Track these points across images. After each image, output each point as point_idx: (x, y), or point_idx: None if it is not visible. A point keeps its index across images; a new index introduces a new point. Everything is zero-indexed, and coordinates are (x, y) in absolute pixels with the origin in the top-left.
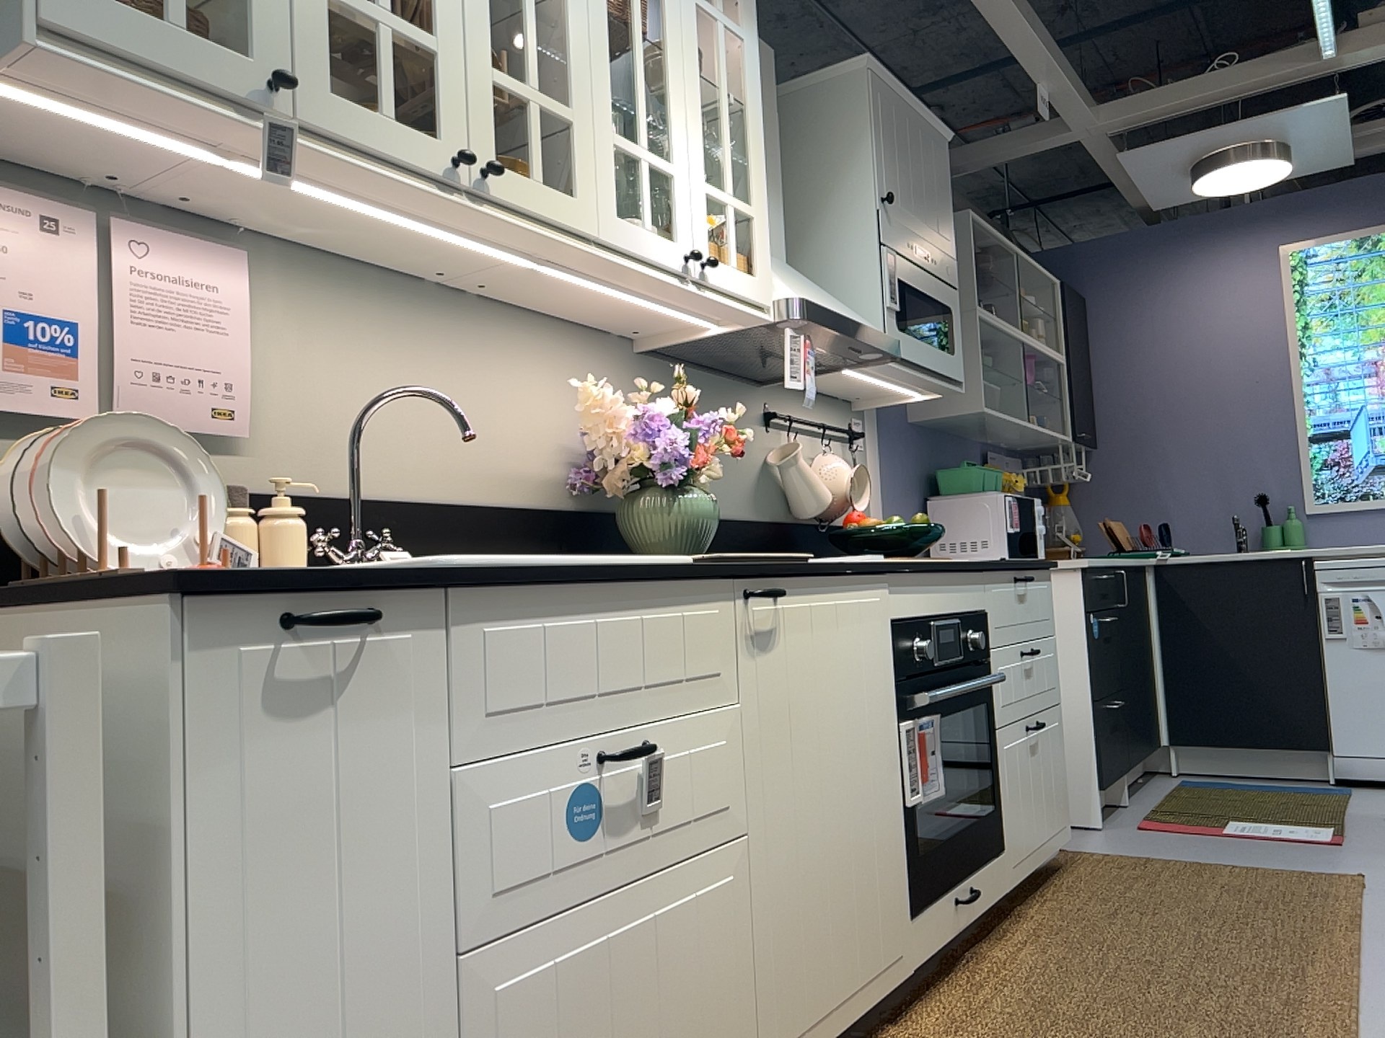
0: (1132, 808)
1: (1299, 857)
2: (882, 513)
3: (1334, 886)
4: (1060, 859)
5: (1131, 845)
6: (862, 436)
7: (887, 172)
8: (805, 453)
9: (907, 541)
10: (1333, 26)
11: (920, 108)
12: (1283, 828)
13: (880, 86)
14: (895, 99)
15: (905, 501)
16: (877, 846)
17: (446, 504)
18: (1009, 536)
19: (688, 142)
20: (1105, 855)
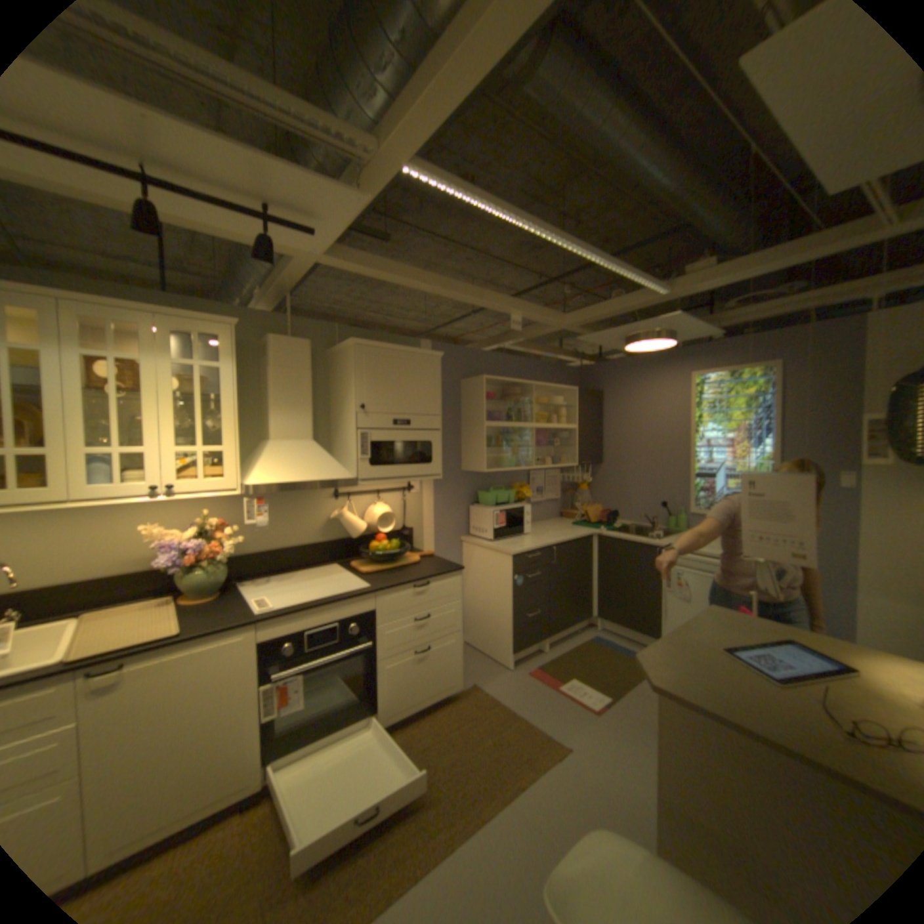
0: (545, 657)
1: (565, 723)
2: (431, 517)
3: (543, 759)
4: (462, 694)
5: (507, 689)
6: (412, 488)
7: (367, 391)
8: (345, 512)
9: (386, 555)
10: (655, 280)
11: (408, 349)
12: (589, 694)
13: (366, 349)
14: (382, 351)
15: (452, 508)
16: (226, 746)
17: (83, 580)
18: (495, 529)
19: (161, 432)
20: (484, 696)
